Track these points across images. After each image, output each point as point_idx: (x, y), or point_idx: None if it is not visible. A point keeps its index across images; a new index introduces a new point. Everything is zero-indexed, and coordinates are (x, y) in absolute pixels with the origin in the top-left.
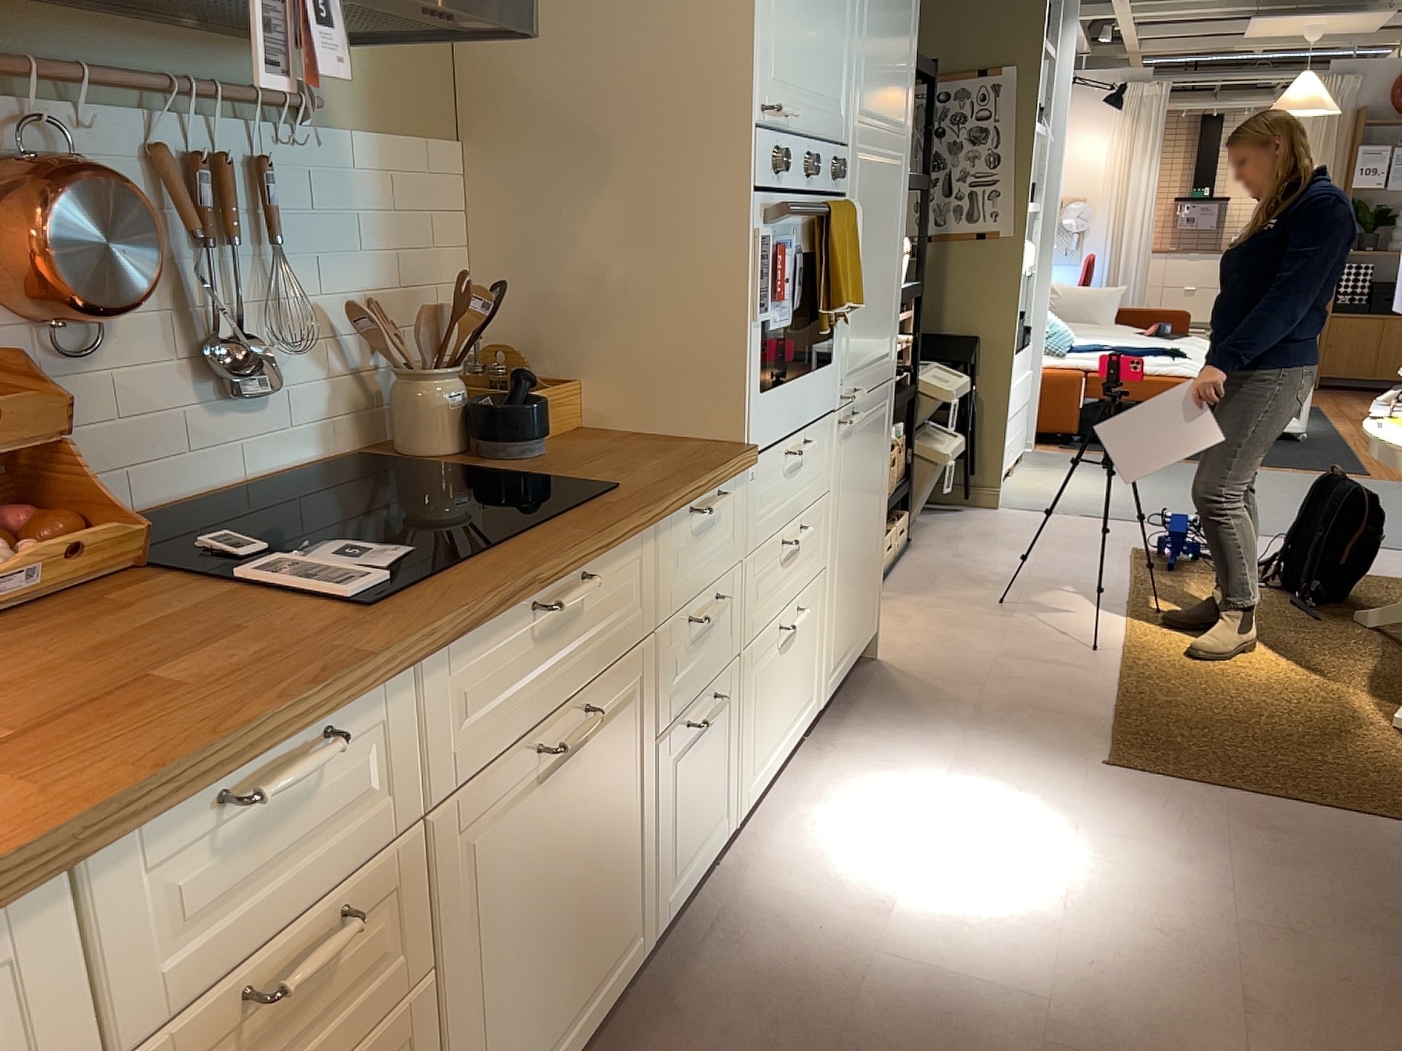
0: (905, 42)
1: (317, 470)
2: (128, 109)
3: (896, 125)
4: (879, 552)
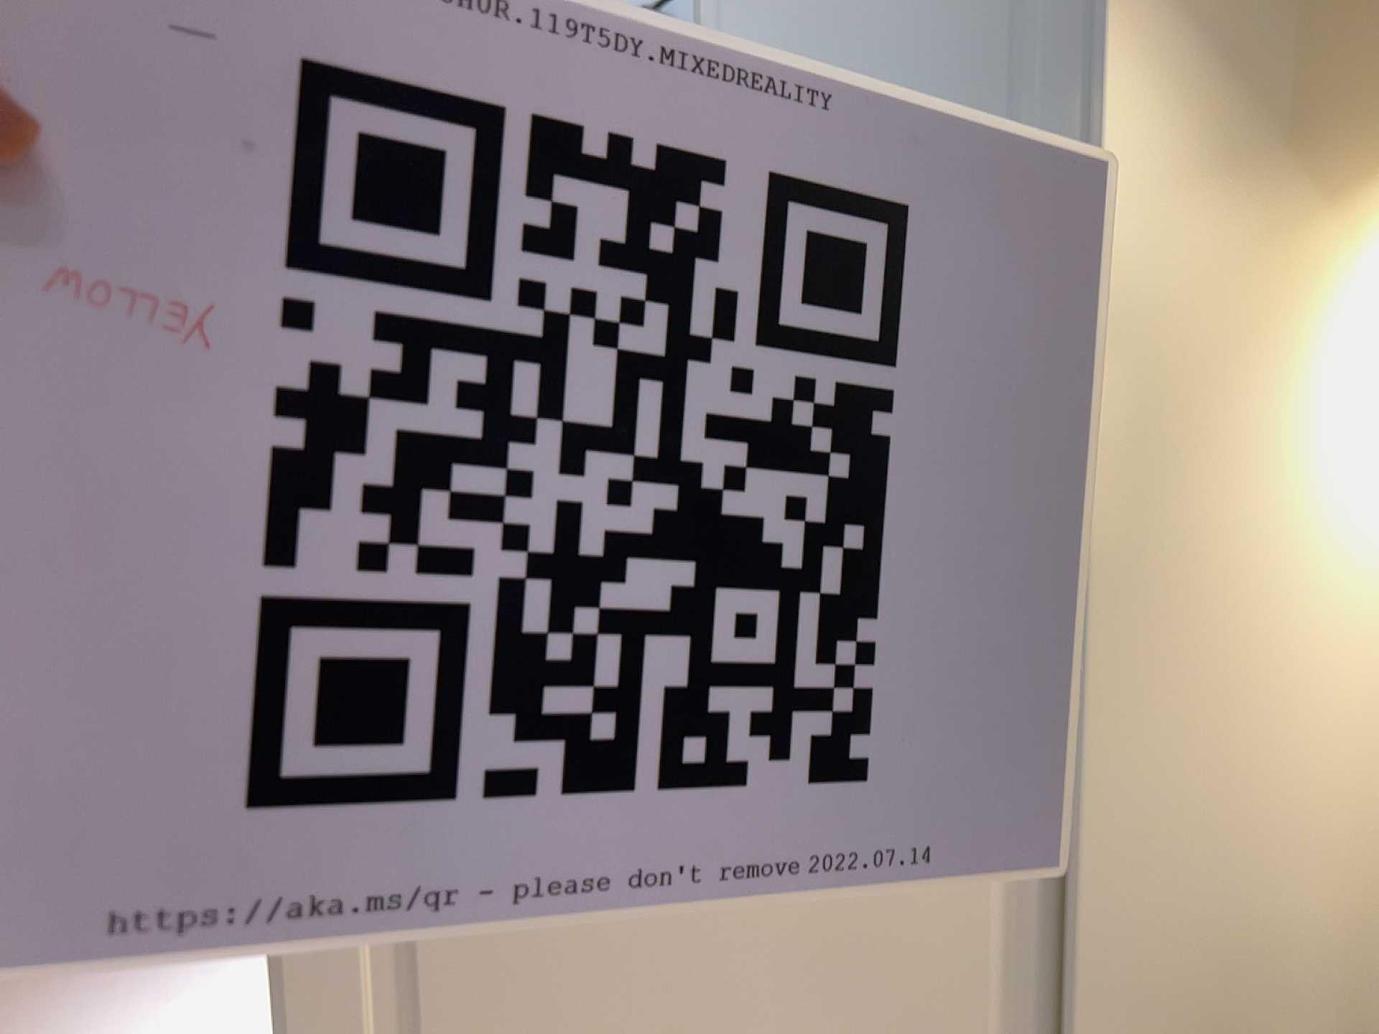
0: None
1: None
2: None
3: None
4: None
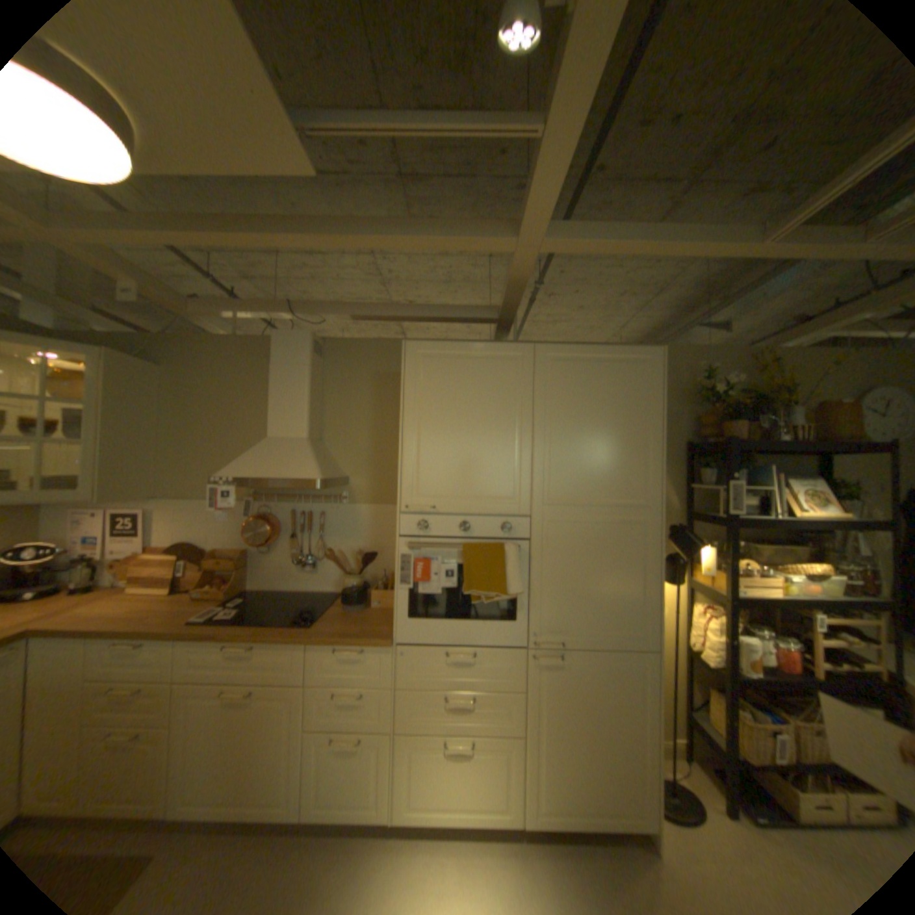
0: (629, 457)
1: (329, 596)
2: (290, 502)
3: (624, 501)
4: (645, 770)
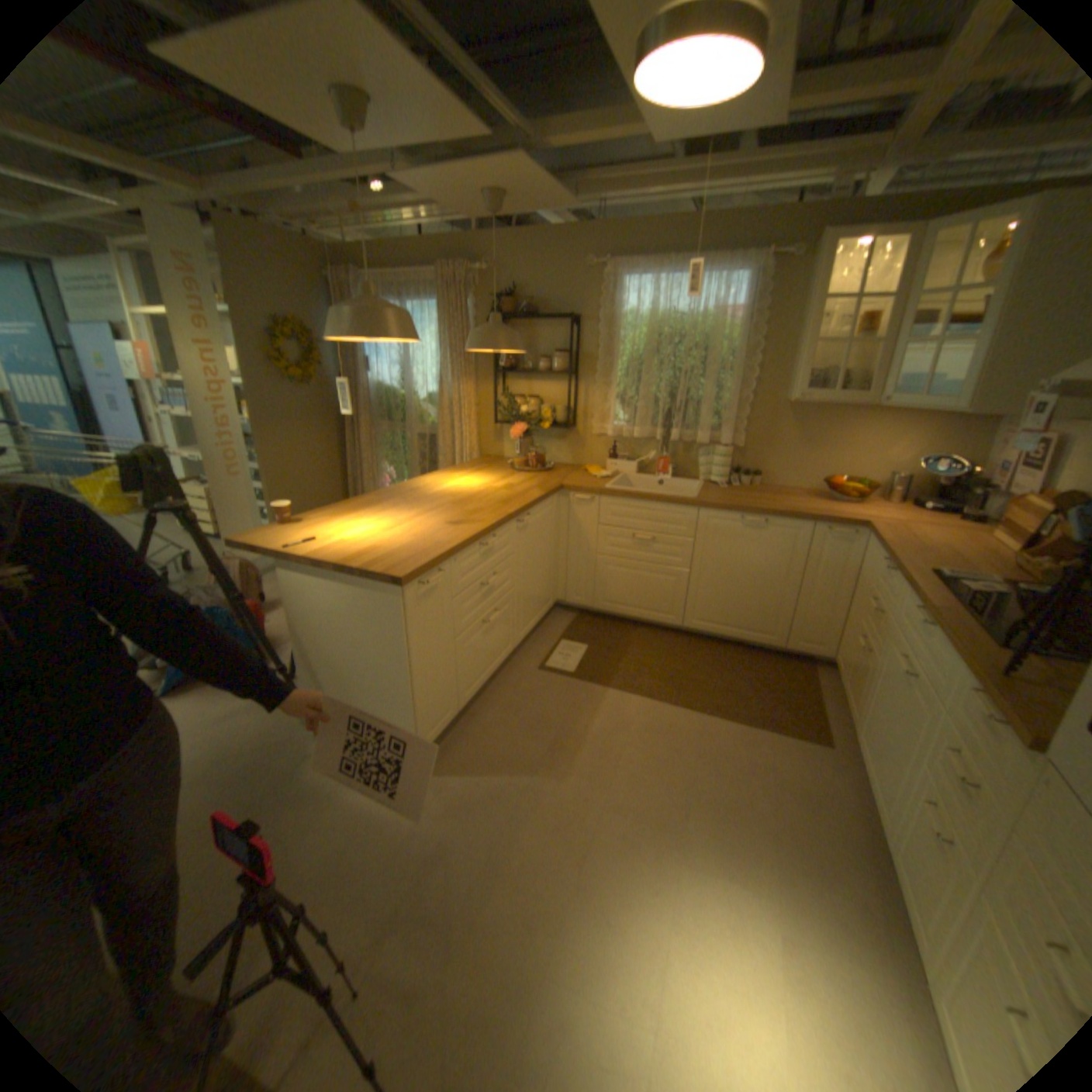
0: None
1: None
2: None
3: None
4: None
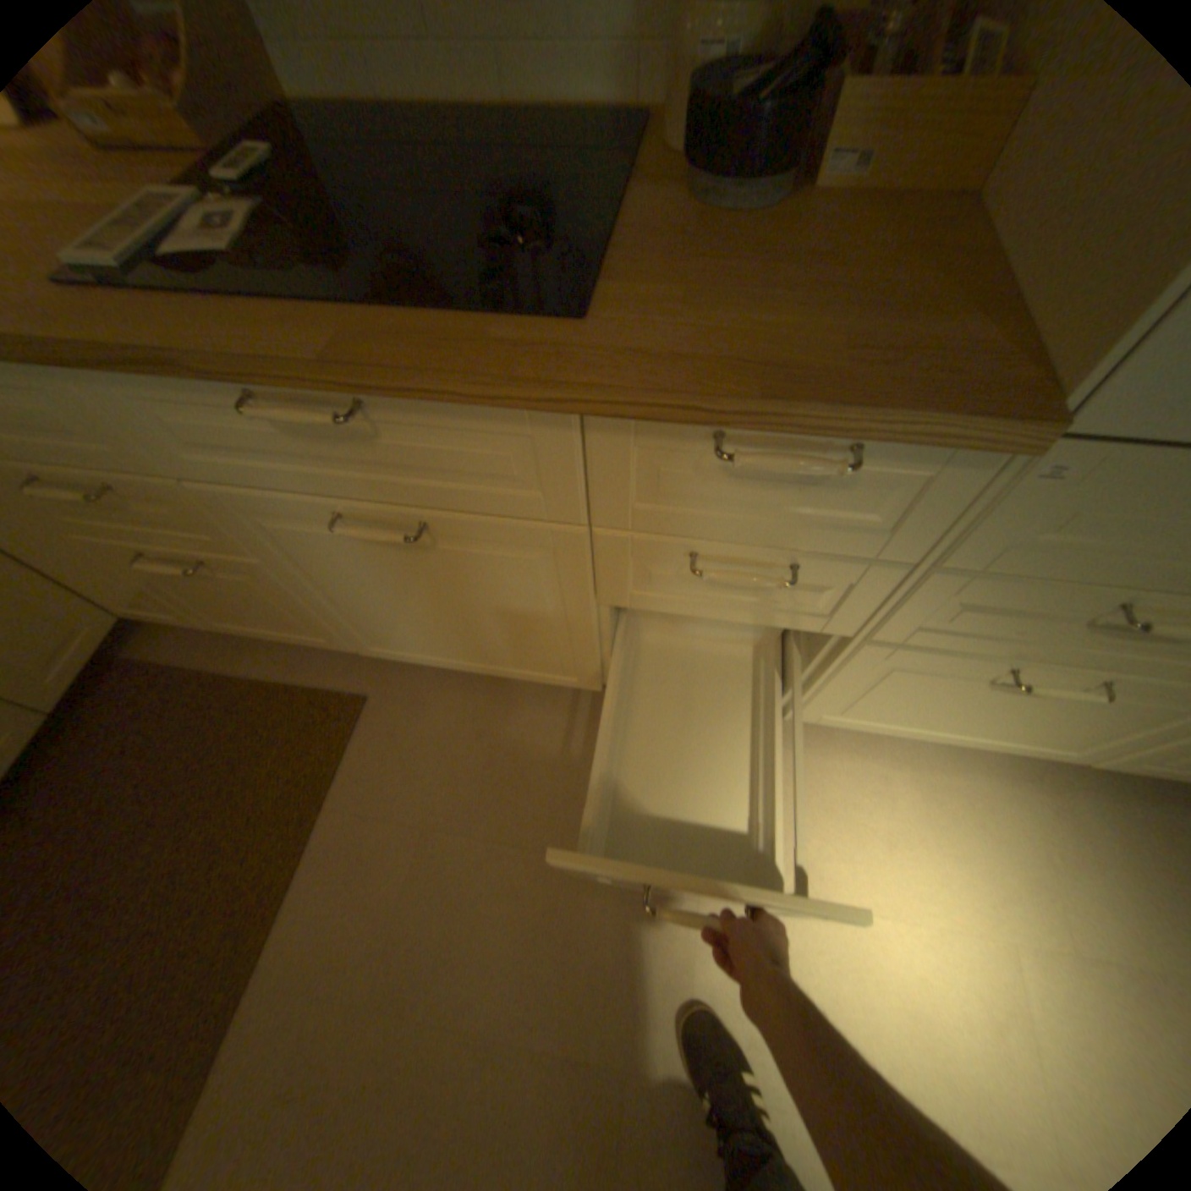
0: None
1: (598, 116)
2: None
3: None
4: None
